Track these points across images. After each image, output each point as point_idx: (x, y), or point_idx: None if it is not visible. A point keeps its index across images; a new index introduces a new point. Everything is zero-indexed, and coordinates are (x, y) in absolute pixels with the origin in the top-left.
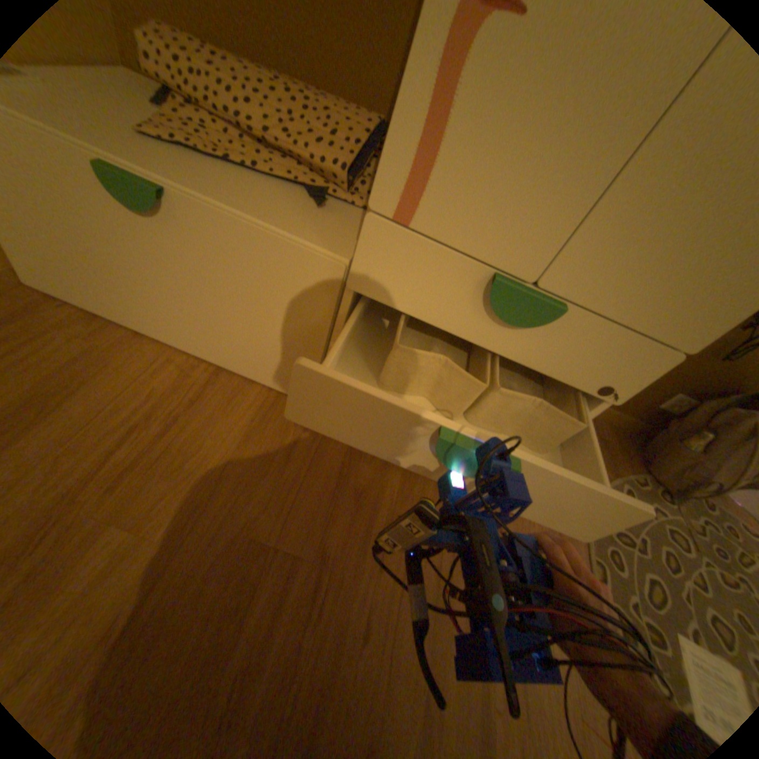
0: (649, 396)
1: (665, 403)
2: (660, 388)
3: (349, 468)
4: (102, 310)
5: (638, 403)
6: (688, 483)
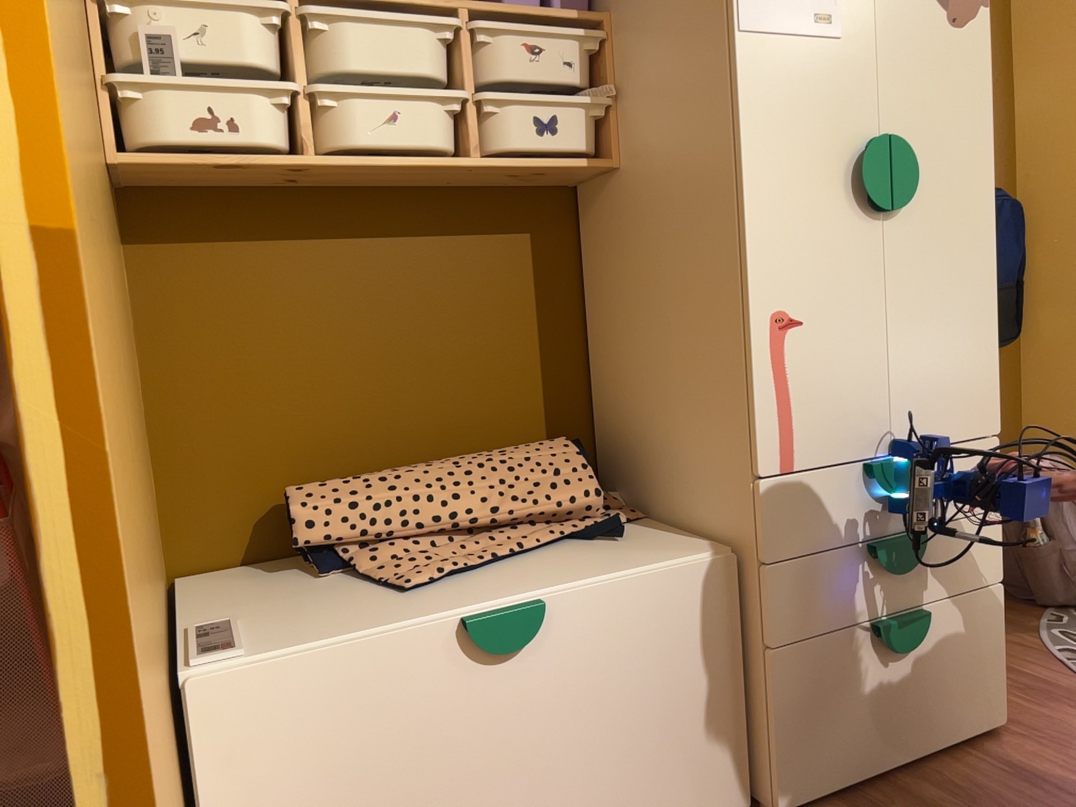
0: None
1: None
2: None
3: None
4: None
5: None
6: None
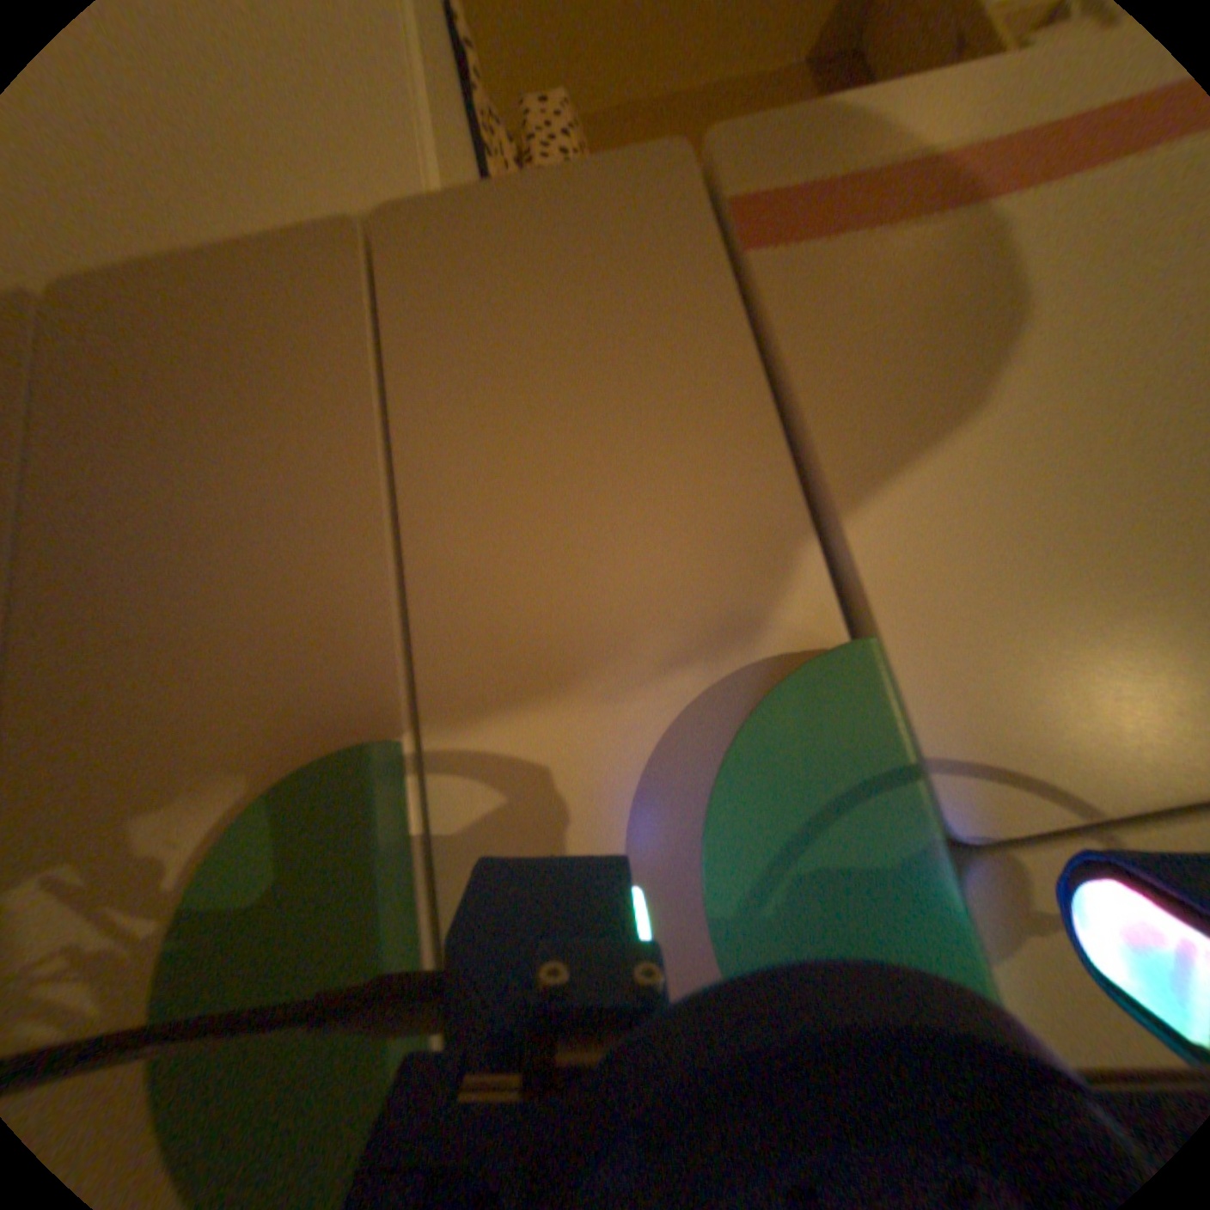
0: None
1: None
2: None
3: None
4: None
5: None
6: None
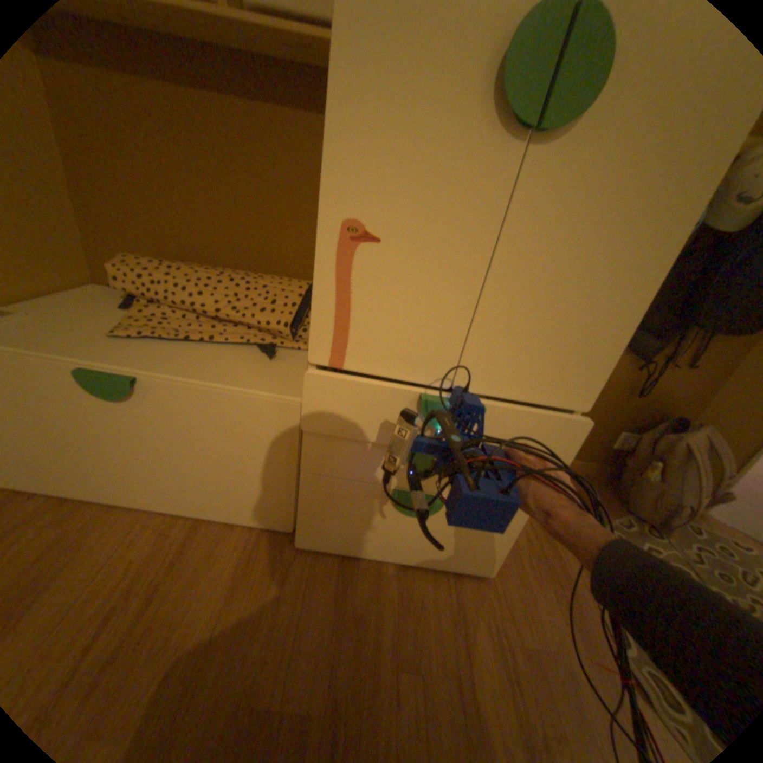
0: (600, 441)
1: (616, 444)
2: (605, 431)
3: (344, 592)
4: (74, 492)
5: (594, 449)
6: (665, 514)
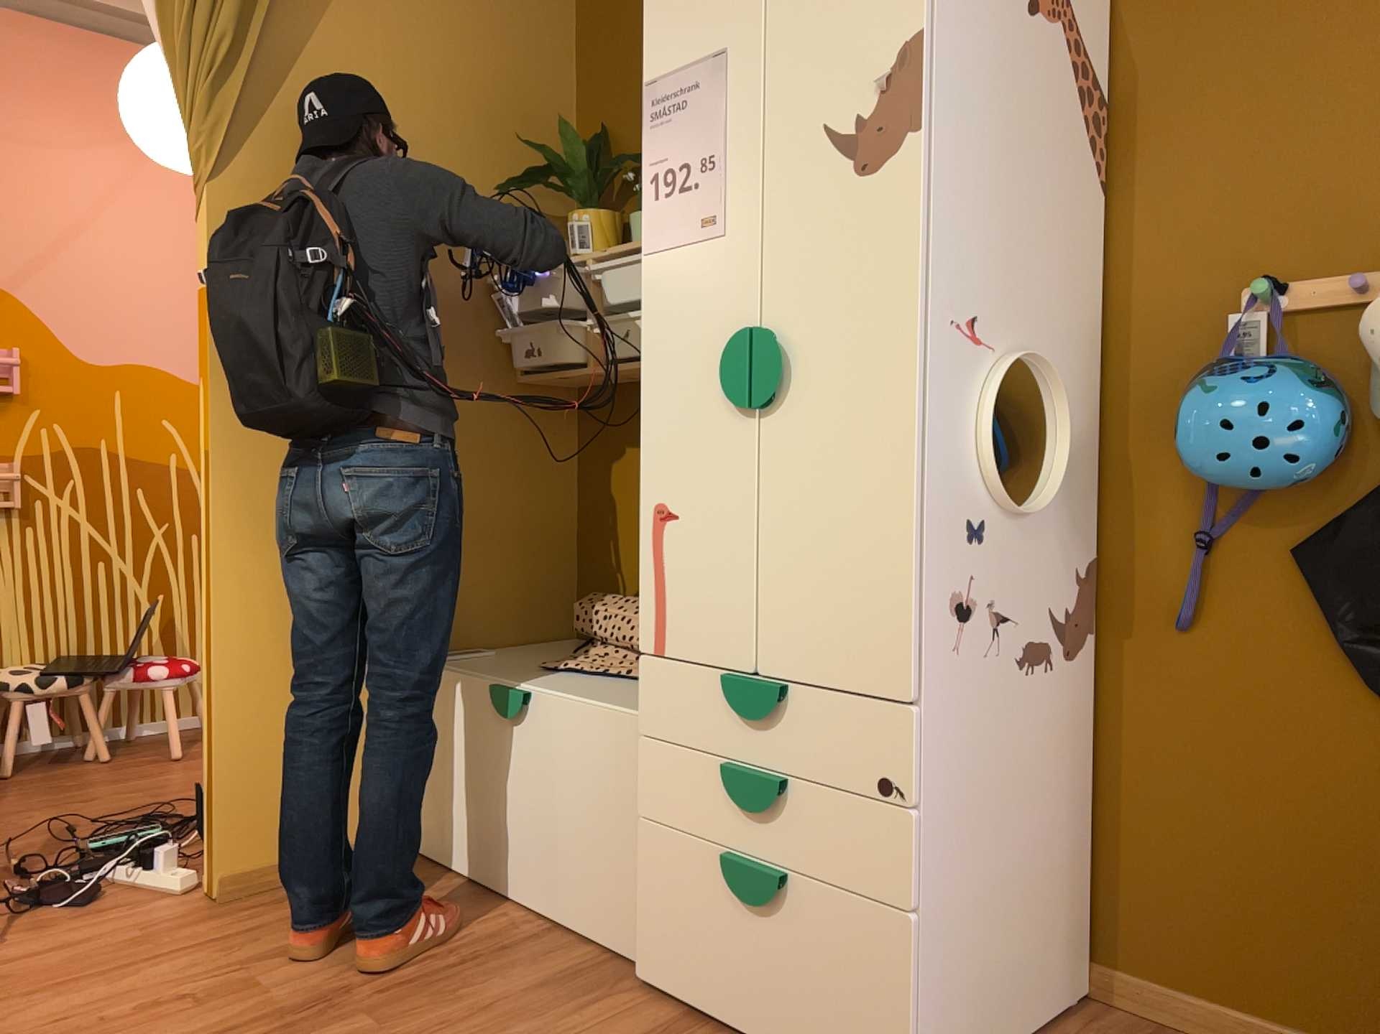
0: None
1: None
2: None
3: None
4: (462, 865)
5: None
6: None
